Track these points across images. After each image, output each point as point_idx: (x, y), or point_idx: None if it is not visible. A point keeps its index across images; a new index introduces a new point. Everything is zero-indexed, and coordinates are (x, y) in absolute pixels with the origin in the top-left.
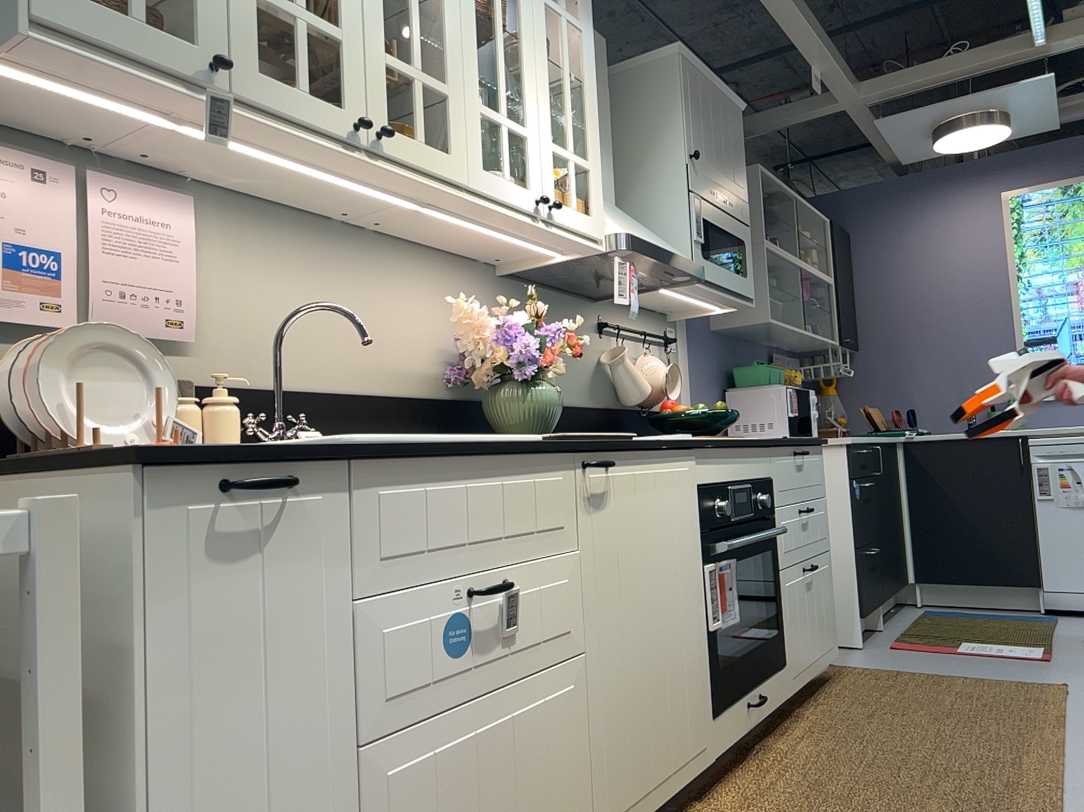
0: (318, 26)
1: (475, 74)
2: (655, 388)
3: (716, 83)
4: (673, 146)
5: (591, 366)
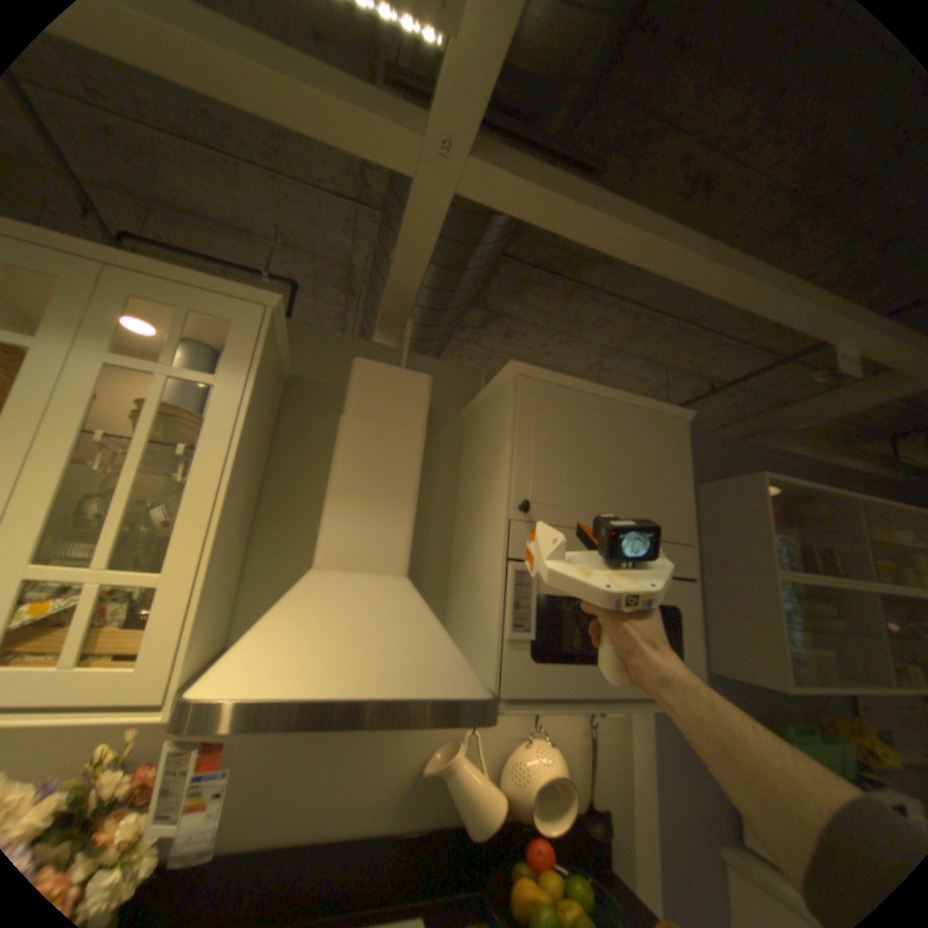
0: None
1: None
2: (527, 802)
3: (612, 393)
4: (500, 491)
5: (408, 767)
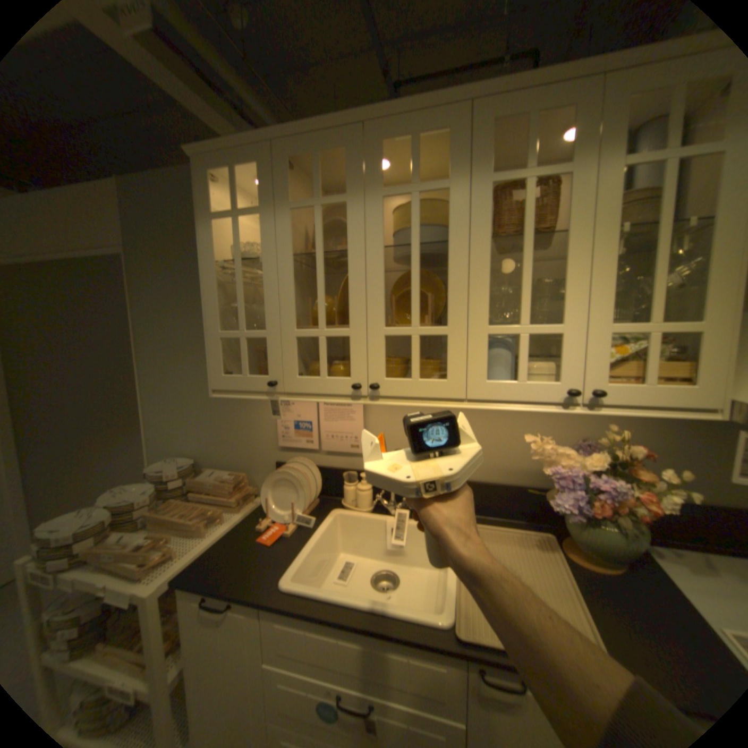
0: (333, 334)
1: (484, 302)
2: None
3: None
4: None
5: None
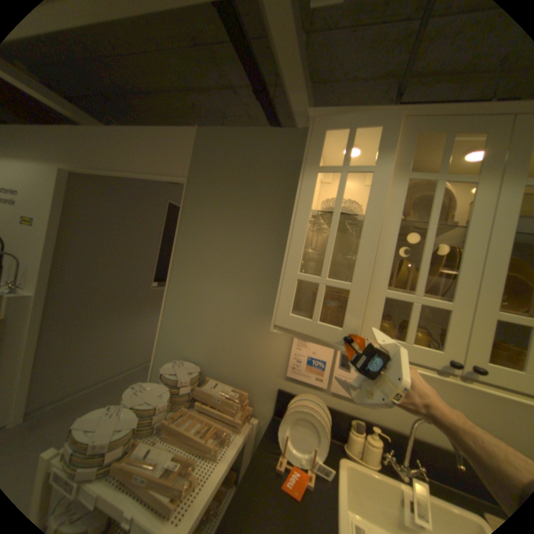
0: (433, 303)
1: None
2: None
3: None
4: None
5: None
